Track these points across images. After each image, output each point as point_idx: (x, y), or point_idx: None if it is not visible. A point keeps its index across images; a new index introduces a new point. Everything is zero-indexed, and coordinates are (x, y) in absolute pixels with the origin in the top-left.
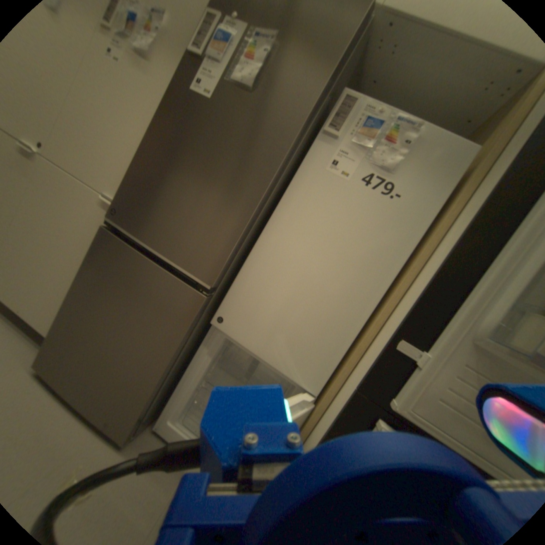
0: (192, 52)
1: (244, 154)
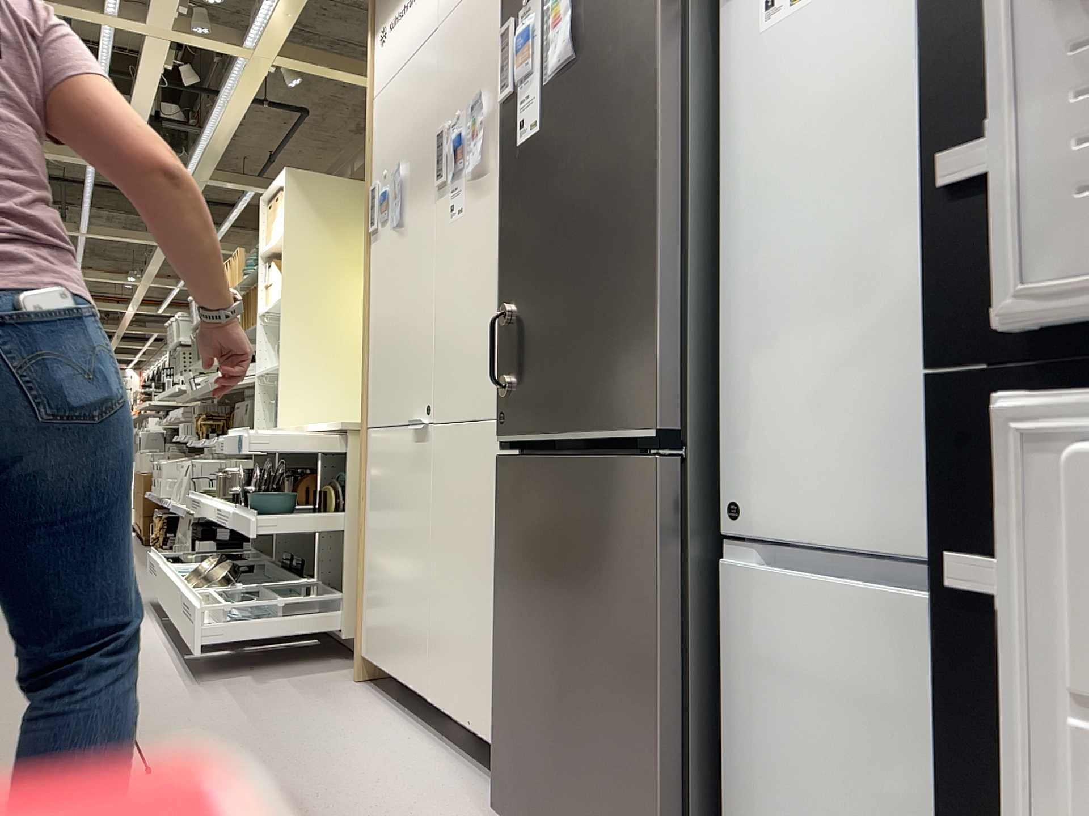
0: (504, 98)
1: (606, 150)
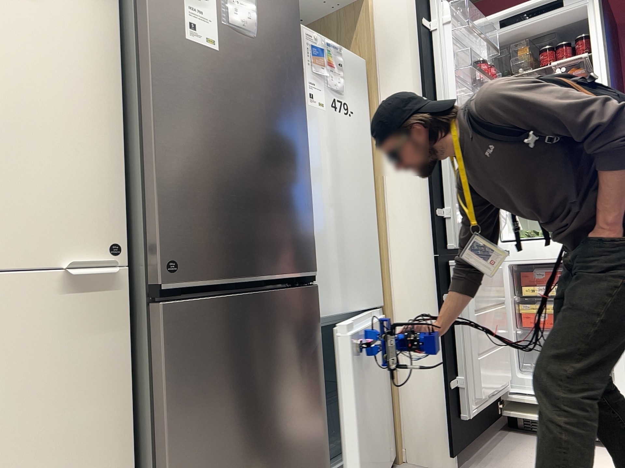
0: None
1: (278, 112)
